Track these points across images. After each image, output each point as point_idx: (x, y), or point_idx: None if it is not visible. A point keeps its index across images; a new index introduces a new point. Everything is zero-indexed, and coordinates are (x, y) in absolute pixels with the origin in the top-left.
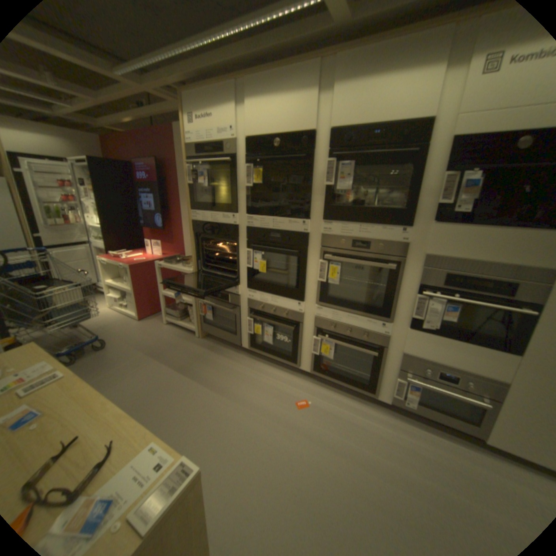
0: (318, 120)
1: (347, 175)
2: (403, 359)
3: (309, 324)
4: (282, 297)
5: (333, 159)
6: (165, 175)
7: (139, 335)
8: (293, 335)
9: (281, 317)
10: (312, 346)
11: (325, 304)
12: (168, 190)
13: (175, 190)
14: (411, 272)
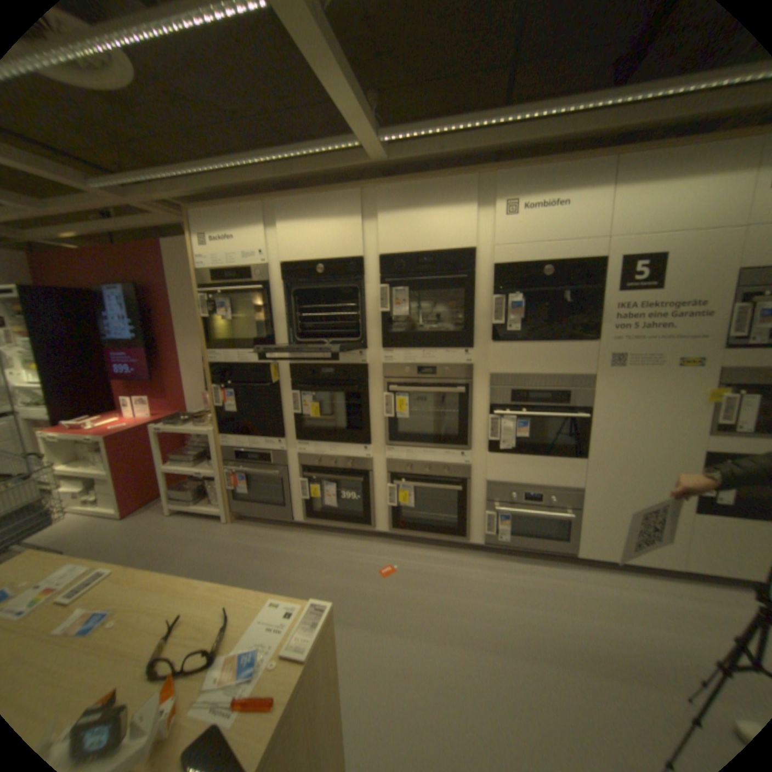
0: (366, 248)
1: (403, 302)
2: (487, 488)
3: (381, 471)
4: (344, 444)
5: (386, 286)
6: (151, 305)
7: (128, 540)
8: (363, 489)
9: (345, 469)
10: (388, 497)
11: (397, 444)
12: (156, 325)
13: (169, 325)
14: (479, 394)
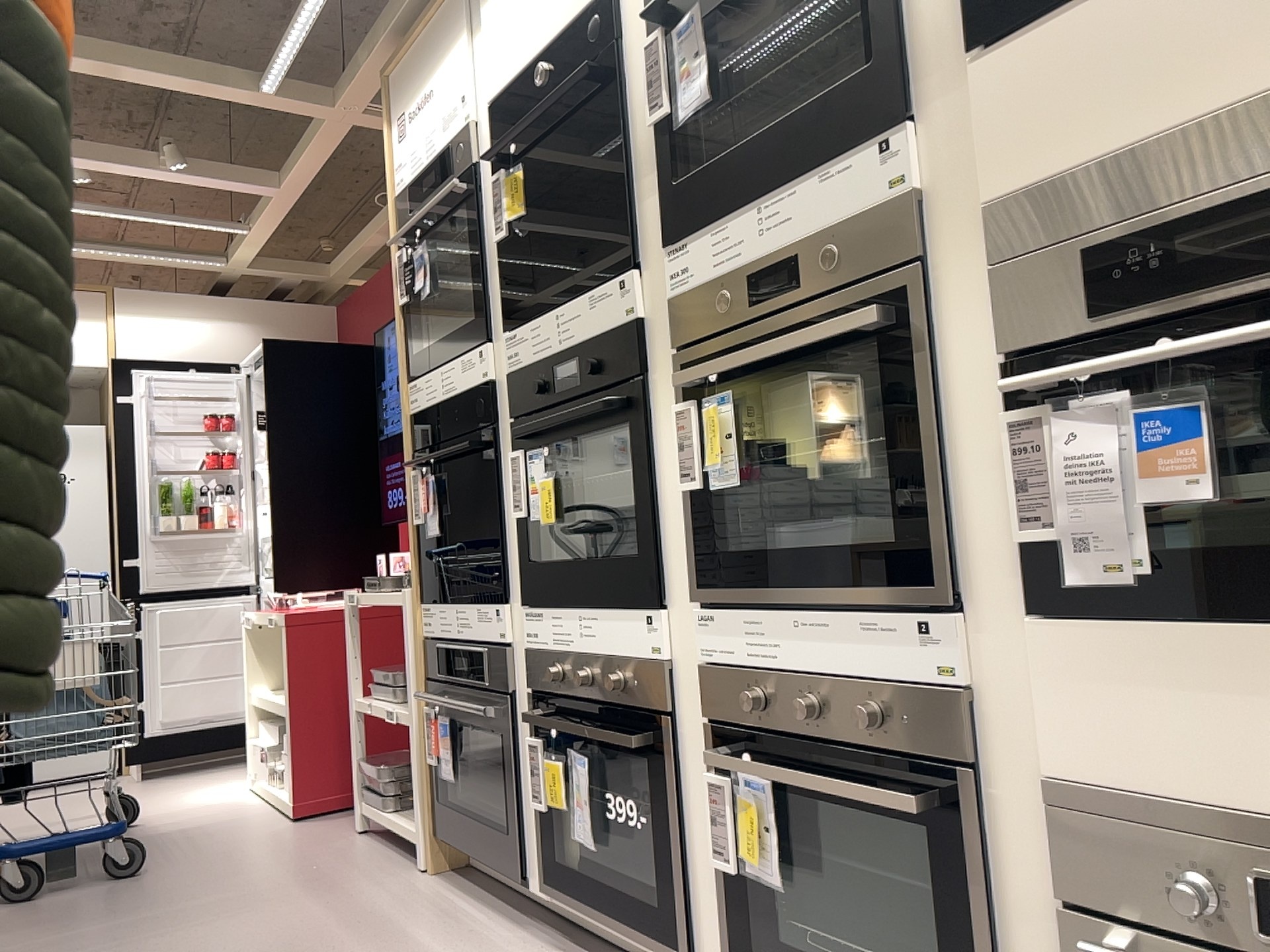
0: None
1: (691, 57)
2: (1052, 815)
3: (695, 711)
4: (604, 606)
5: (654, 33)
6: None
7: (262, 850)
8: (652, 781)
9: (611, 700)
10: (715, 825)
11: (718, 591)
12: None
13: None
14: (959, 315)
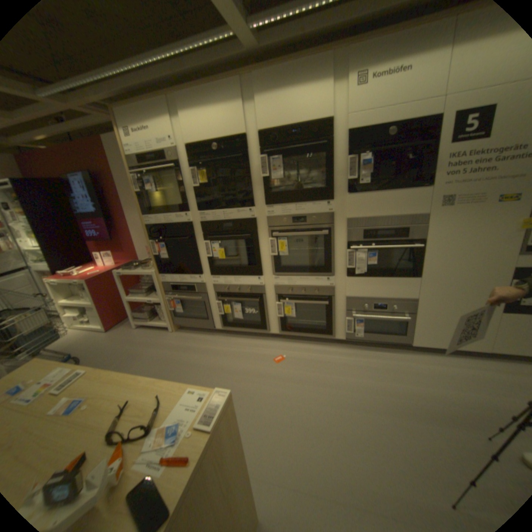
0: (246, 126)
1: (278, 167)
2: (346, 301)
3: (270, 293)
4: (243, 276)
5: (264, 156)
6: (101, 186)
7: (110, 345)
8: (259, 306)
9: (246, 293)
10: (276, 311)
11: (280, 274)
12: (107, 201)
13: (116, 200)
14: (338, 234)
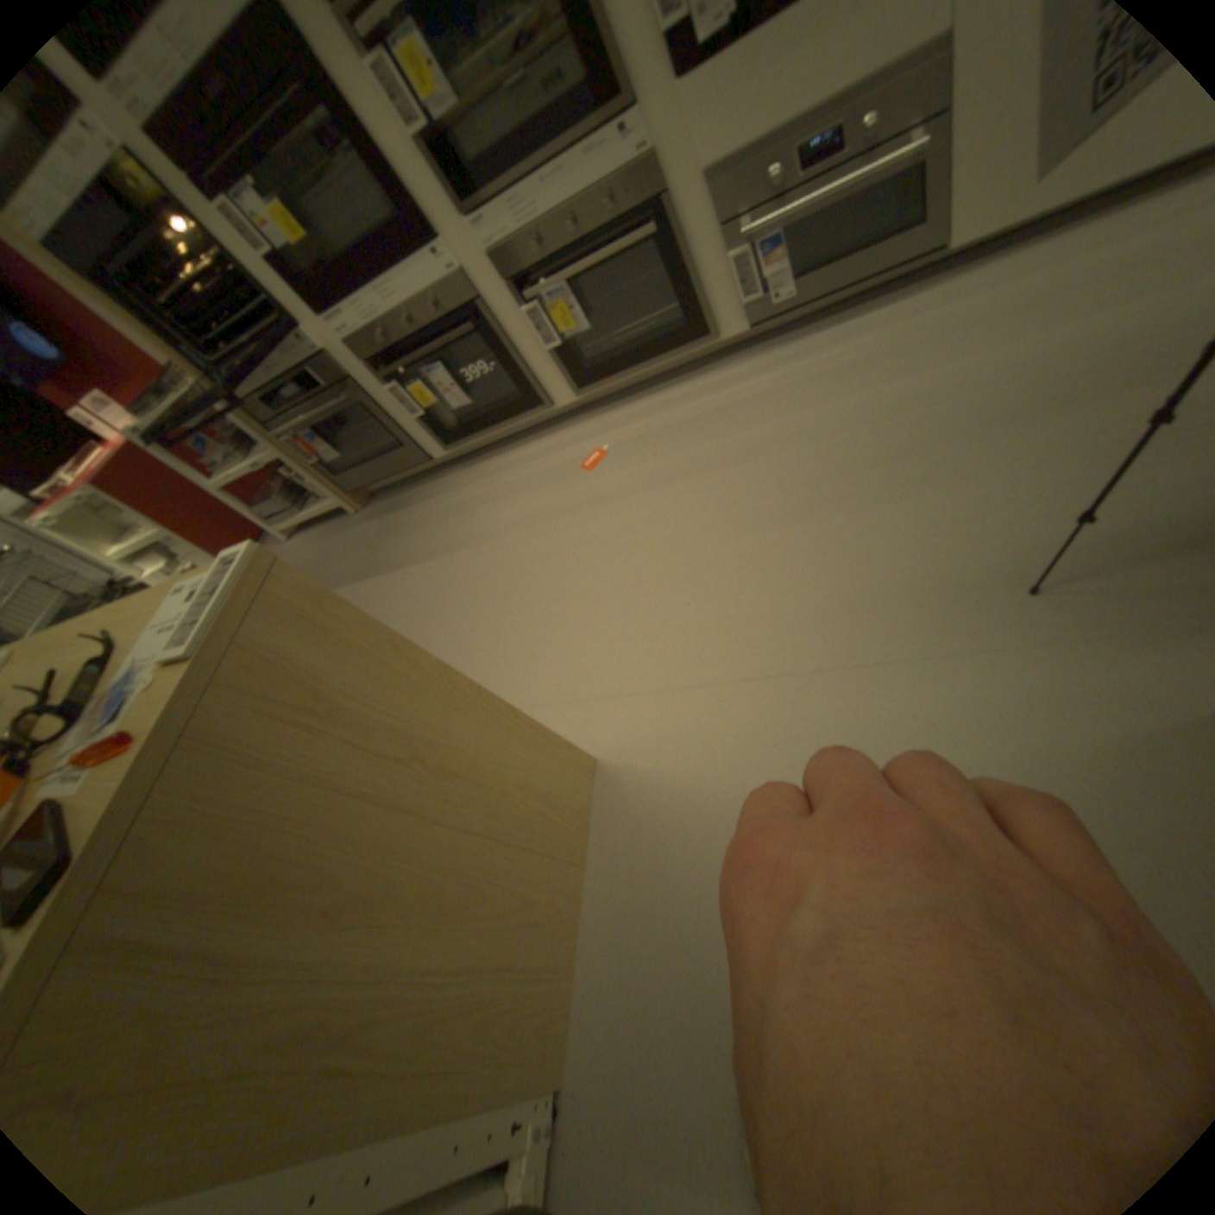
0: None
1: None
2: (711, 182)
3: (493, 281)
4: (392, 264)
5: None
6: None
7: None
8: (487, 339)
9: (434, 318)
10: (538, 330)
11: (478, 191)
12: None
13: None
14: None
